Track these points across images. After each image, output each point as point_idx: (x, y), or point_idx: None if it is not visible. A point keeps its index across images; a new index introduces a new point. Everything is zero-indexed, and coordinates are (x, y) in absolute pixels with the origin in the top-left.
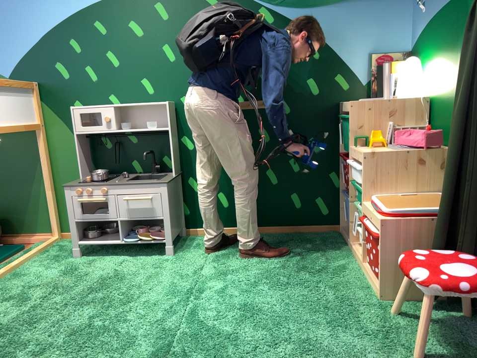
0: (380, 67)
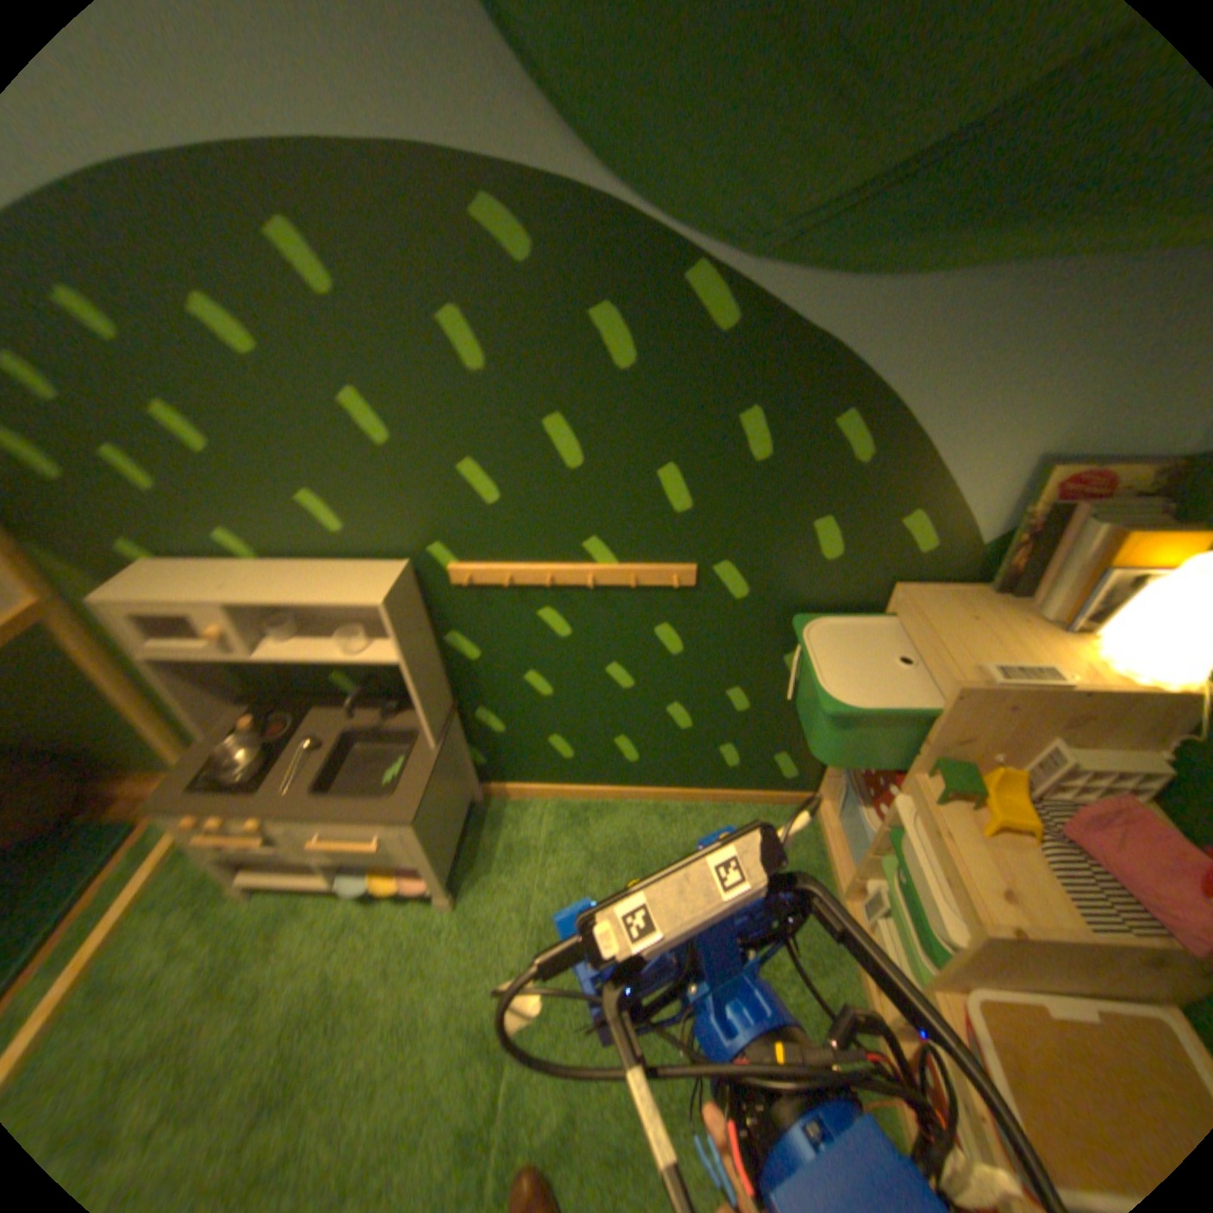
0: (1071, 513)
